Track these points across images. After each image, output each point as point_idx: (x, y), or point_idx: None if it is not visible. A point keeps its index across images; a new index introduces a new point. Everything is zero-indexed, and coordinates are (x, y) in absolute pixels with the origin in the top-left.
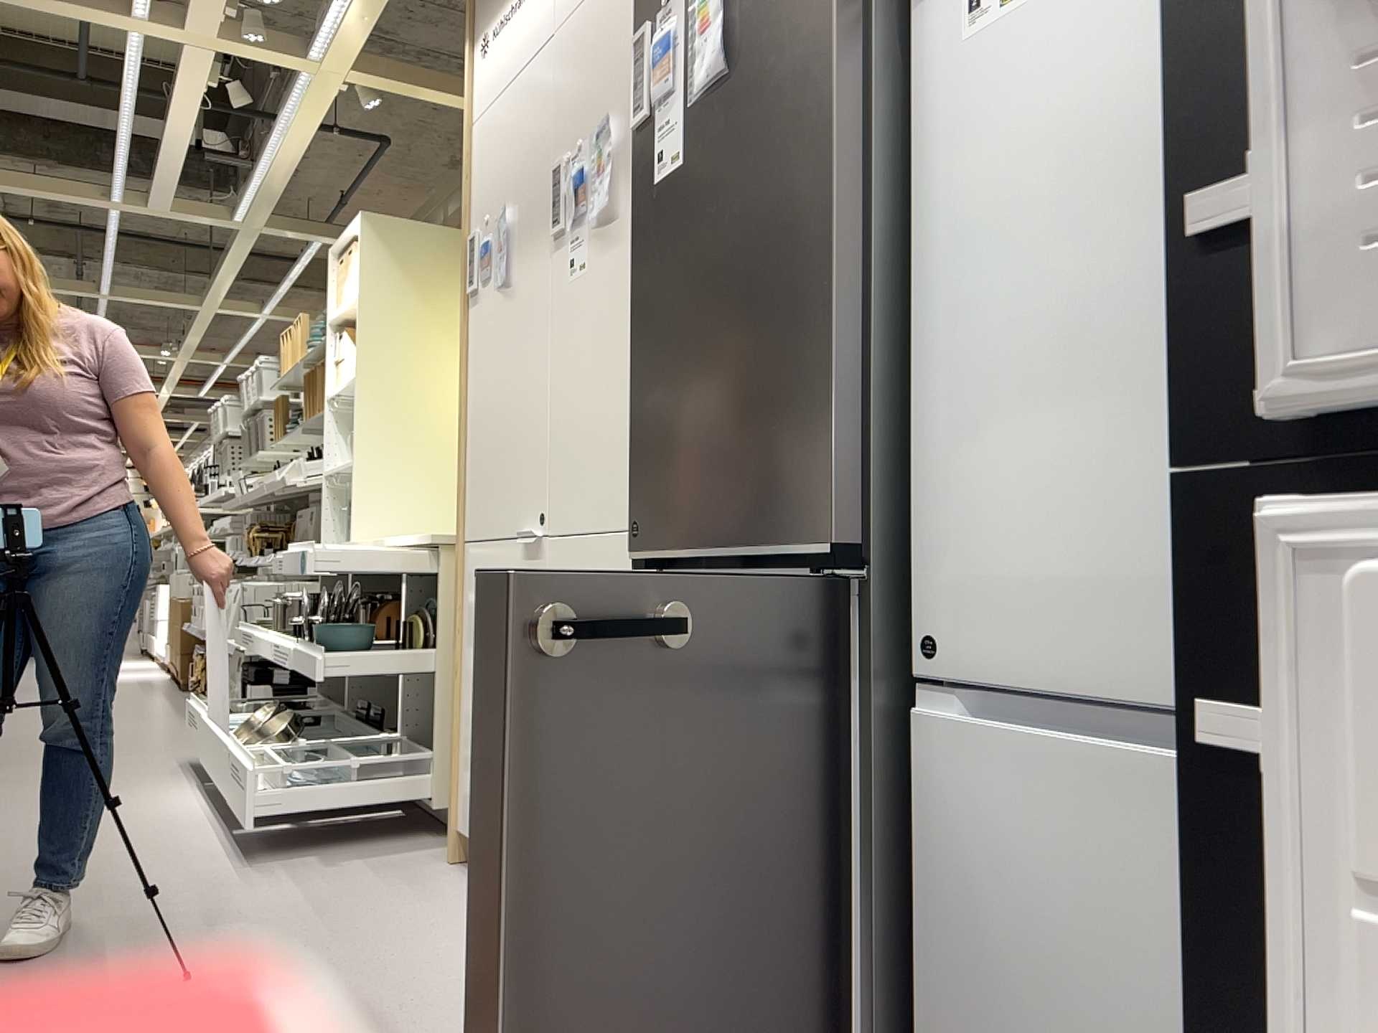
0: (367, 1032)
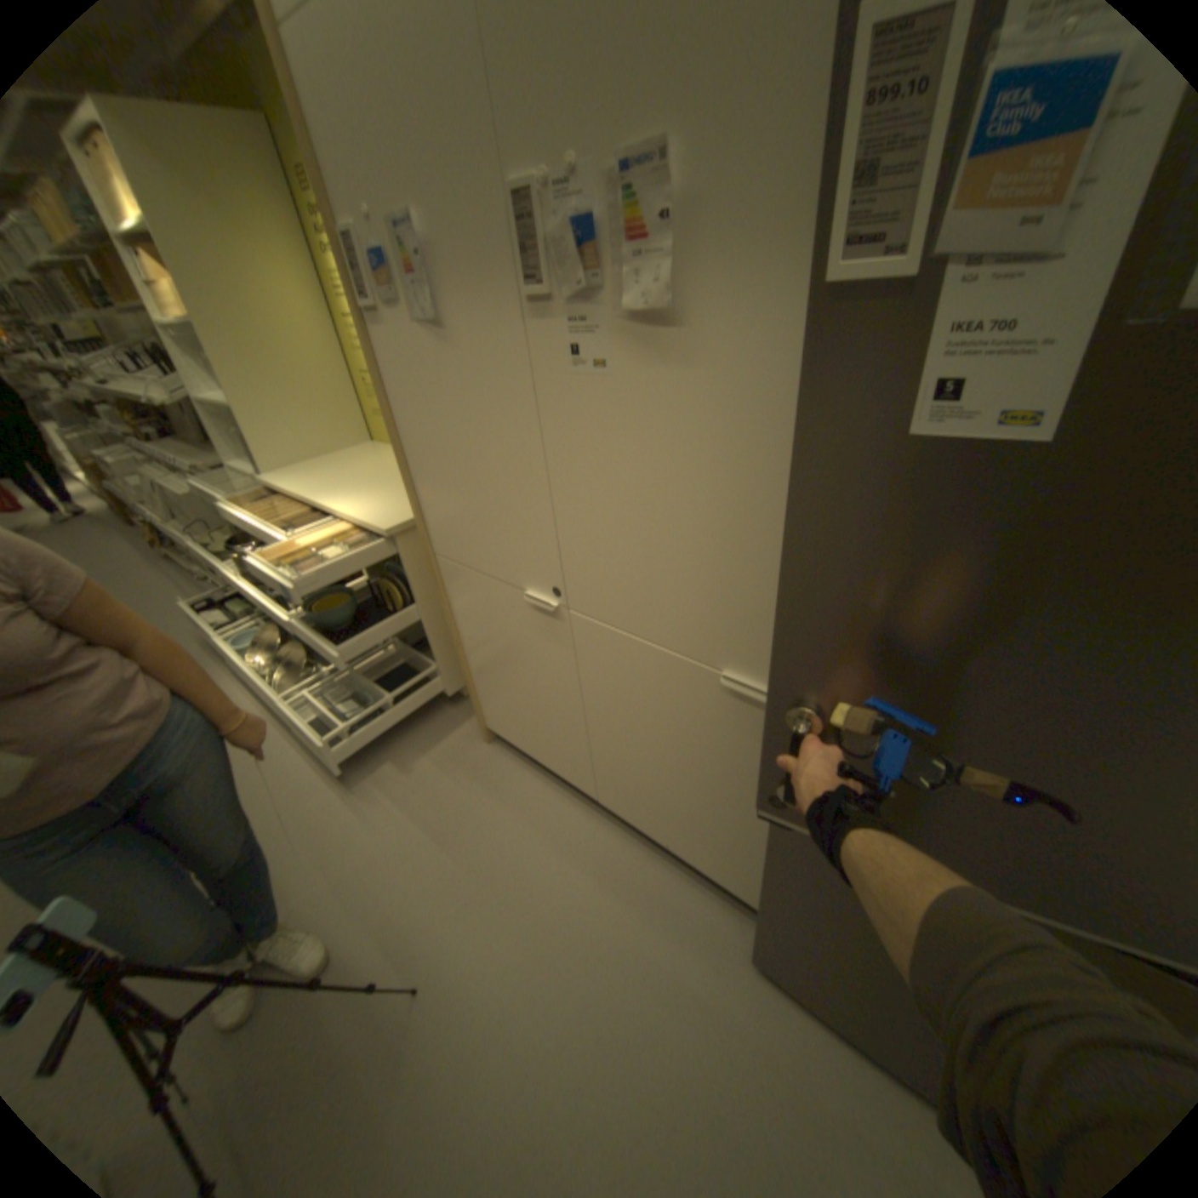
0: (581, 1008)
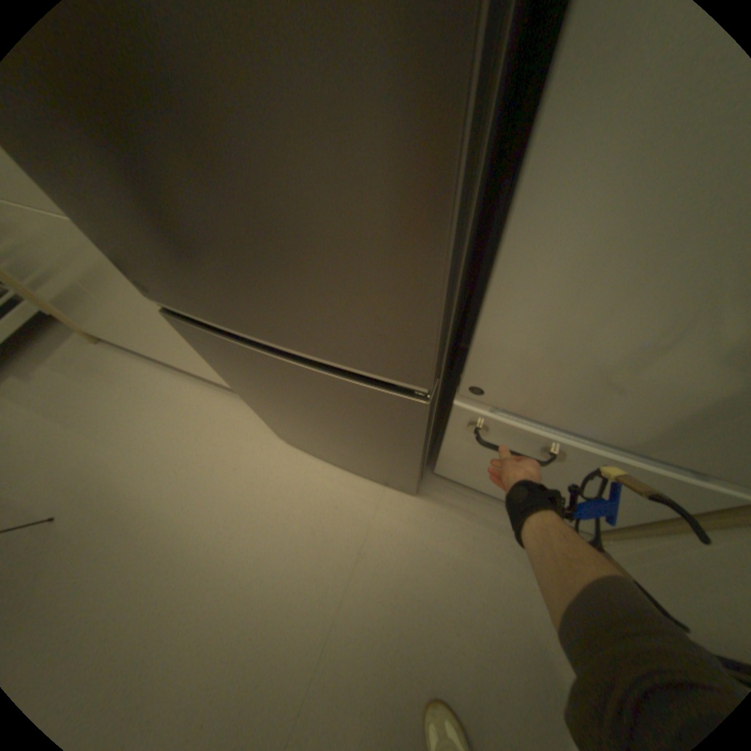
0: (171, 493)
